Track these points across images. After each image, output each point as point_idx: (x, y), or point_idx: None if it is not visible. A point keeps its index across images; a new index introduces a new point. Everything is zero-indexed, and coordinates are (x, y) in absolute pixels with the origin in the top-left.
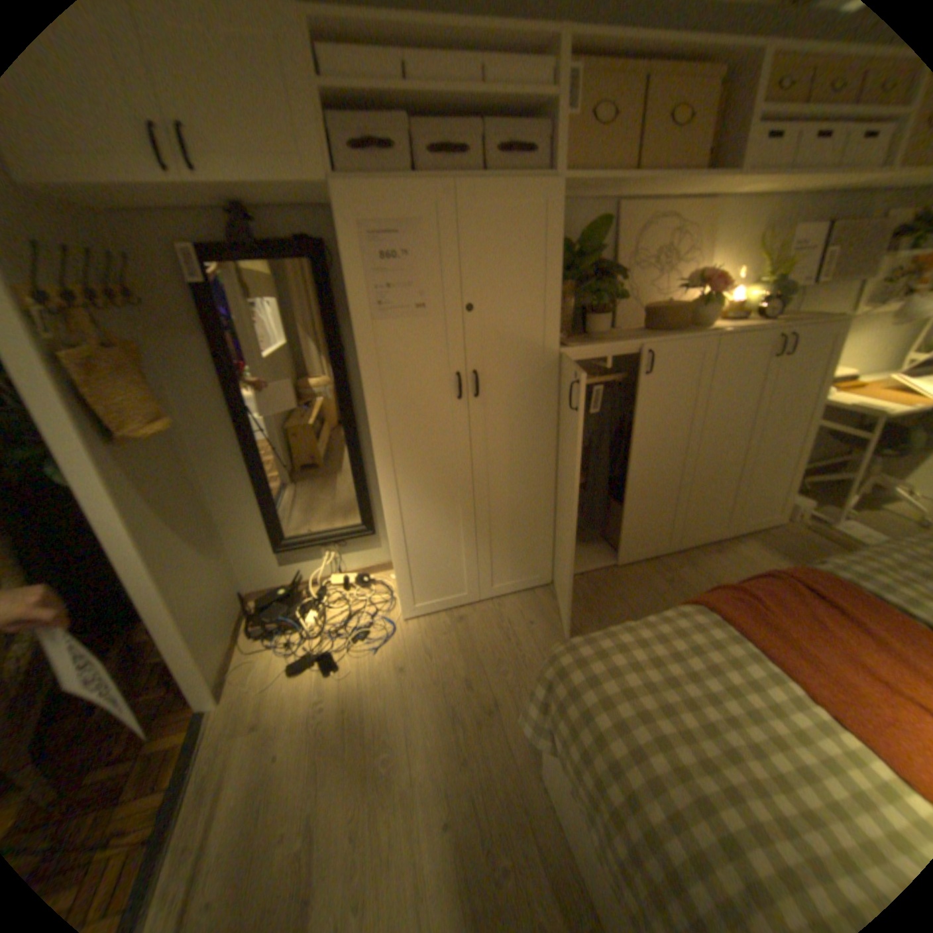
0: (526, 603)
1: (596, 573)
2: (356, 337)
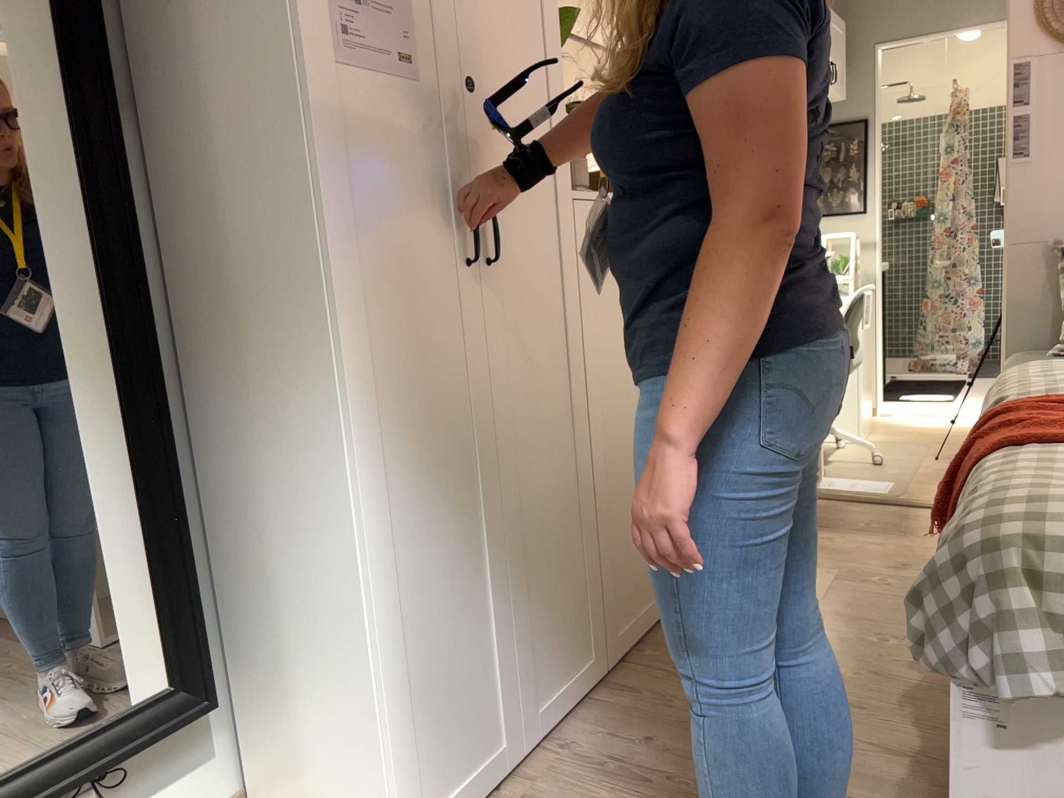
0: (602, 724)
1: (649, 634)
2: (303, 87)
